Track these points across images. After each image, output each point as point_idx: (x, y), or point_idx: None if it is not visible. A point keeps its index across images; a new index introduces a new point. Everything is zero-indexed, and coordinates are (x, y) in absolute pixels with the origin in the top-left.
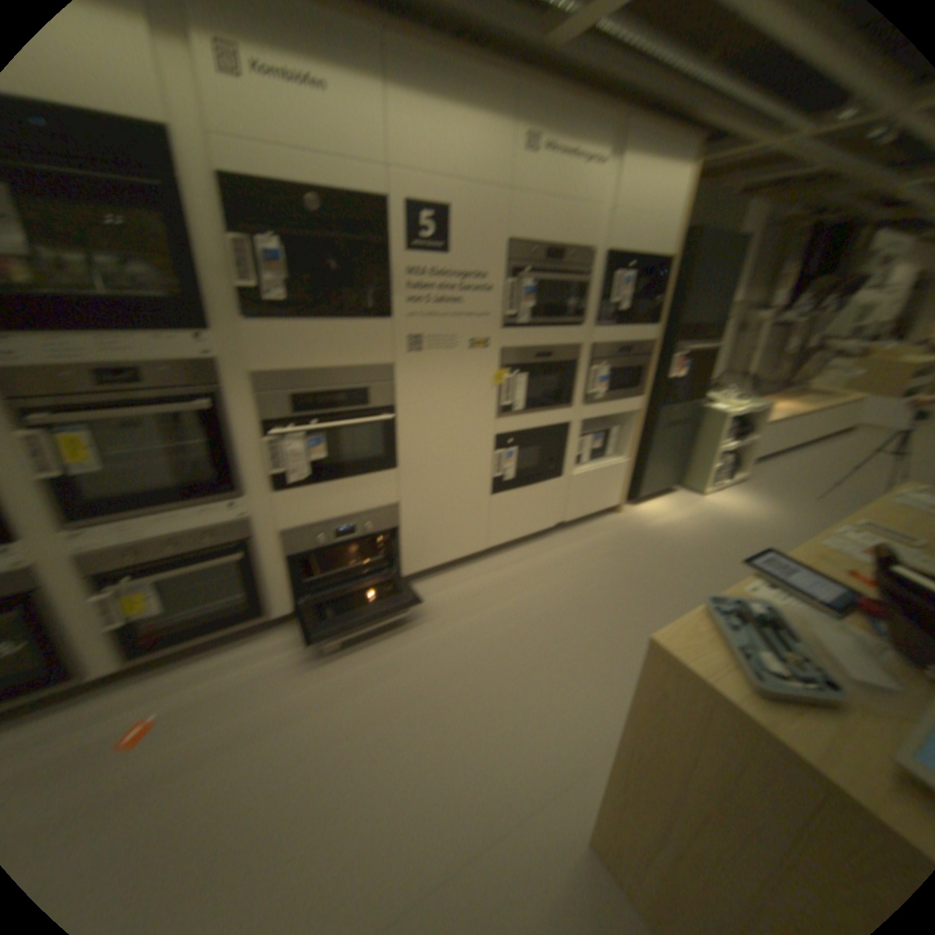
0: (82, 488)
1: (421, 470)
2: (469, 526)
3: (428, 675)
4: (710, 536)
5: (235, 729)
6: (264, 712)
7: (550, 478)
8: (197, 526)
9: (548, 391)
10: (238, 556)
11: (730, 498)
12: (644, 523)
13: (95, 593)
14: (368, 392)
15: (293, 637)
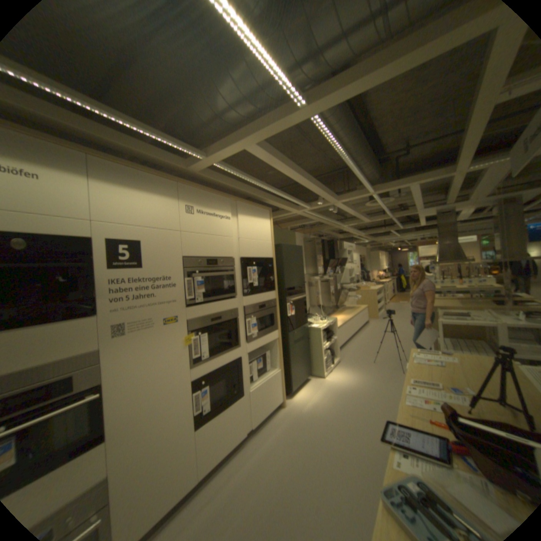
0: None
1: (128, 436)
2: (178, 471)
3: None
4: (337, 406)
5: None
6: None
7: (235, 401)
8: None
9: (222, 341)
10: None
11: (337, 376)
12: (300, 410)
13: None
14: (69, 382)
15: None
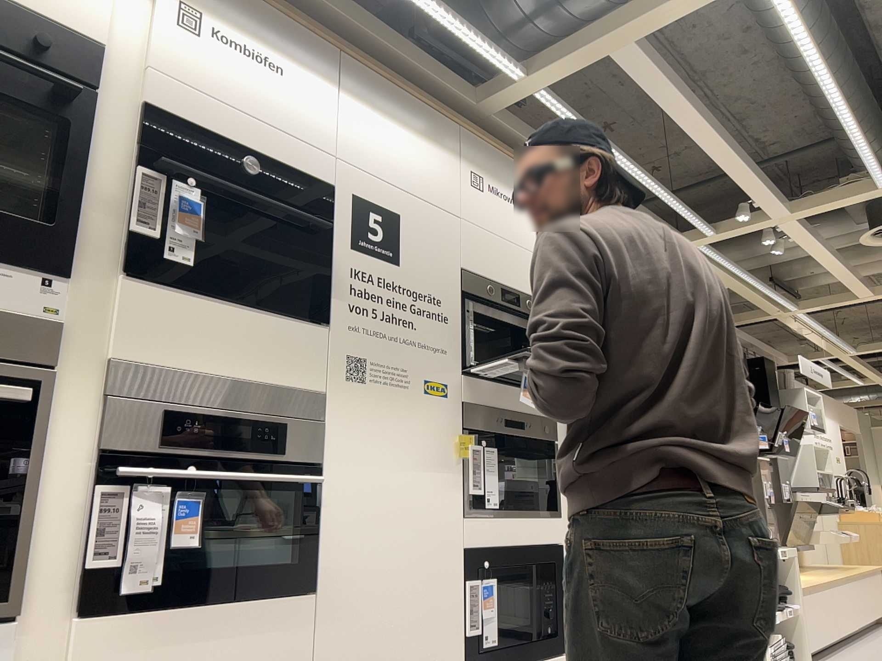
0: None
1: (352, 607)
2: None
3: None
4: None
5: None
6: None
7: (550, 654)
8: None
9: (526, 485)
10: None
11: None
12: None
13: None
14: (281, 434)
15: None
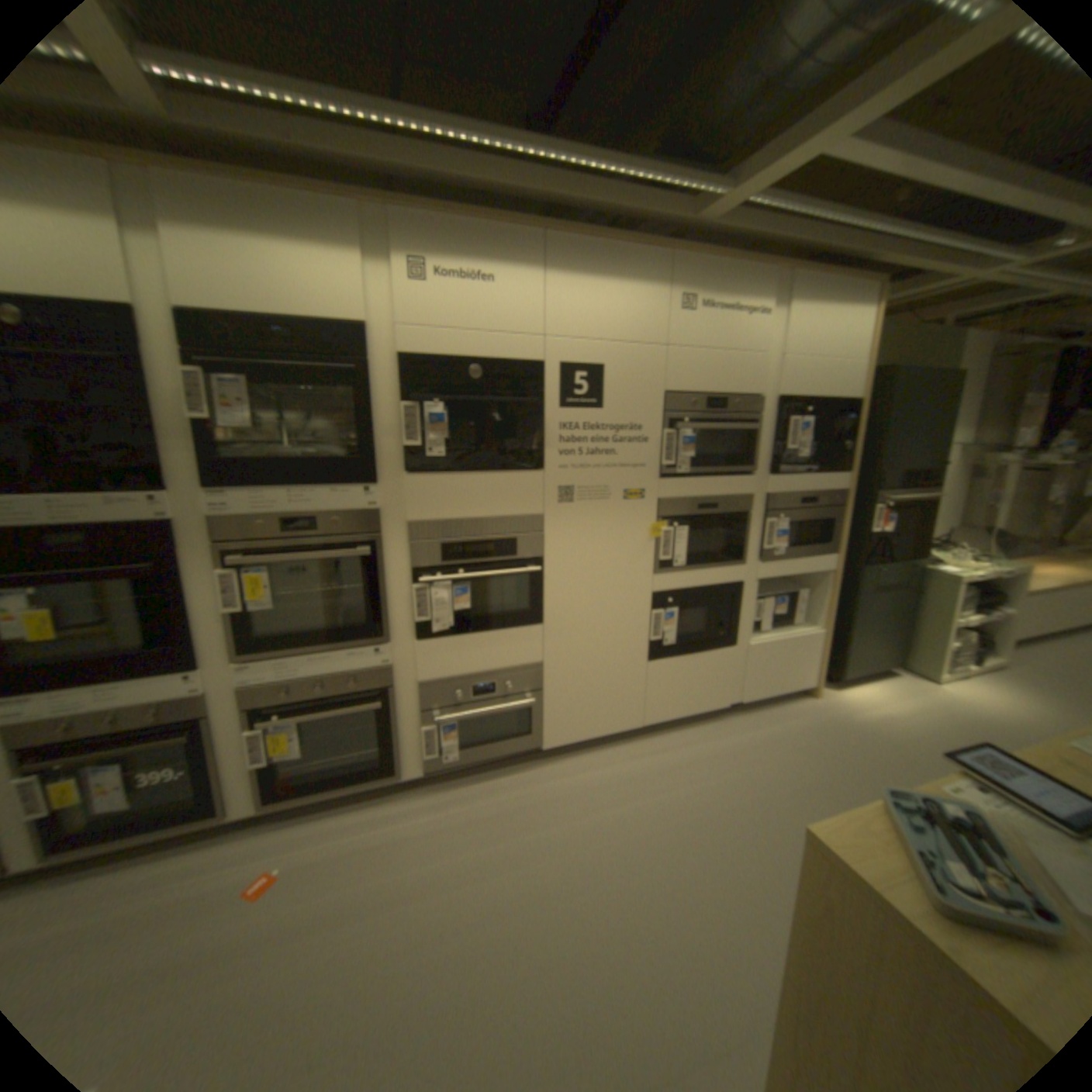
0: (251, 627)
1: (567, 629)
2: (620, 699)
3: (563, 874)
4: (949, 740)
5: (349, 902)
6: (381, 889)
7: (720, 648)
8: (341, 673)
9: (714, 547)
10: (374, 707)
11: (980, 692)
12: (851, 715)
13: (244, 732)
14: (515, 545)
15: (419, 808)
